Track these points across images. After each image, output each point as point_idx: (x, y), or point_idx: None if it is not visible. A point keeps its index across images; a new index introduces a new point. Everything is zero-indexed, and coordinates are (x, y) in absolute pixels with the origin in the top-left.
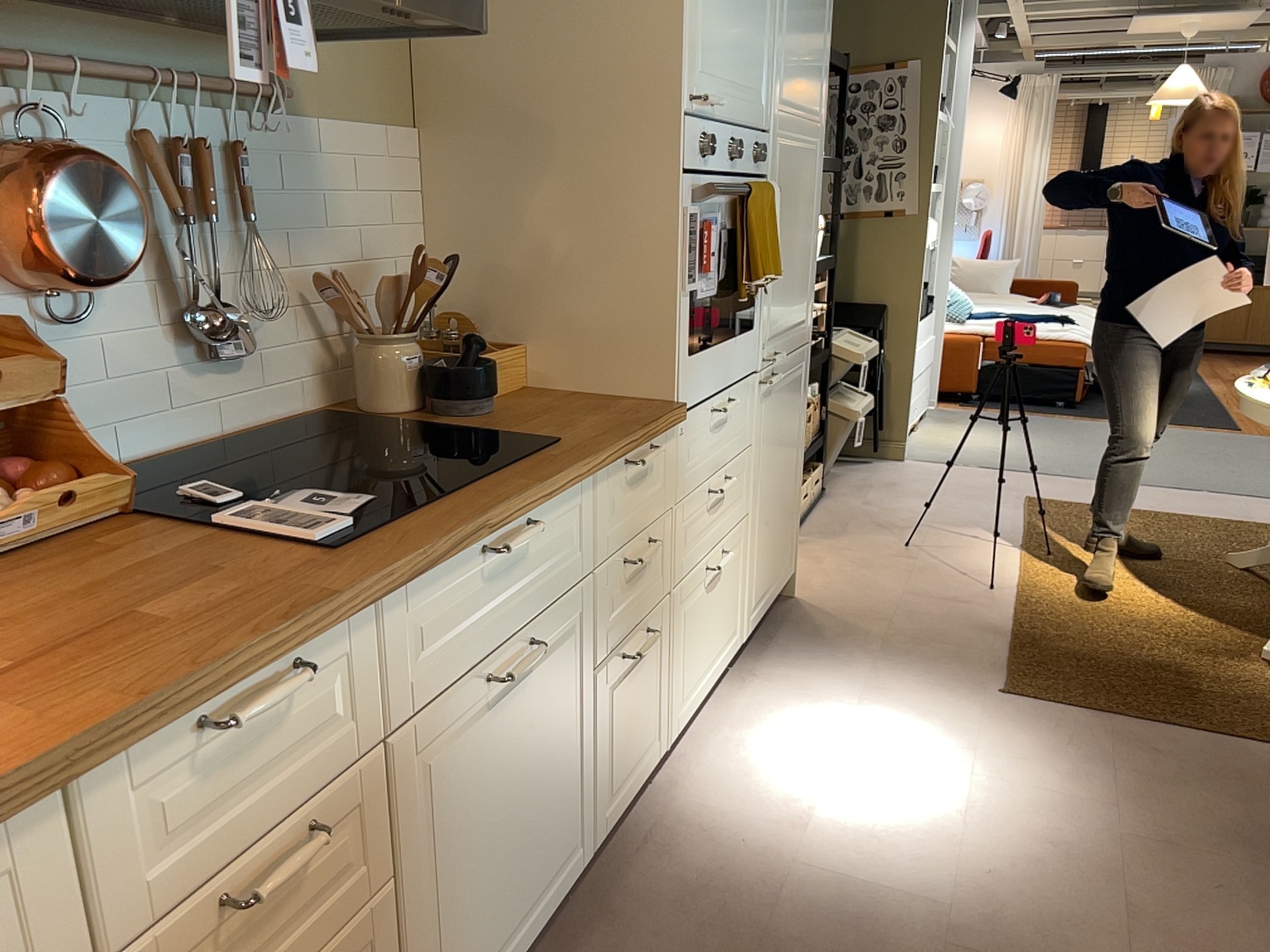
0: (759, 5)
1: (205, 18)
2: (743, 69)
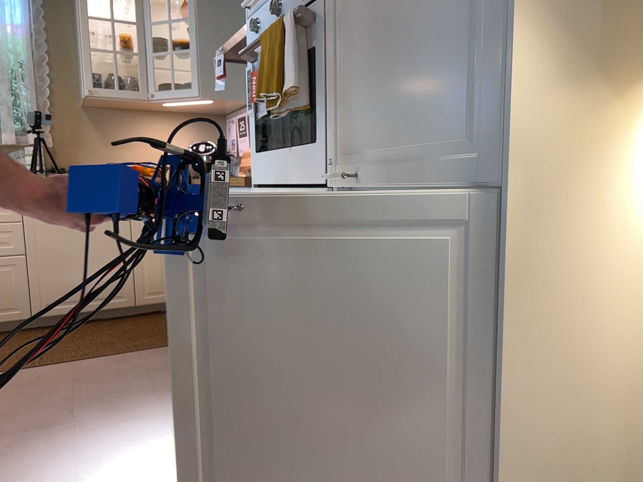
0: None
1: None
2: None
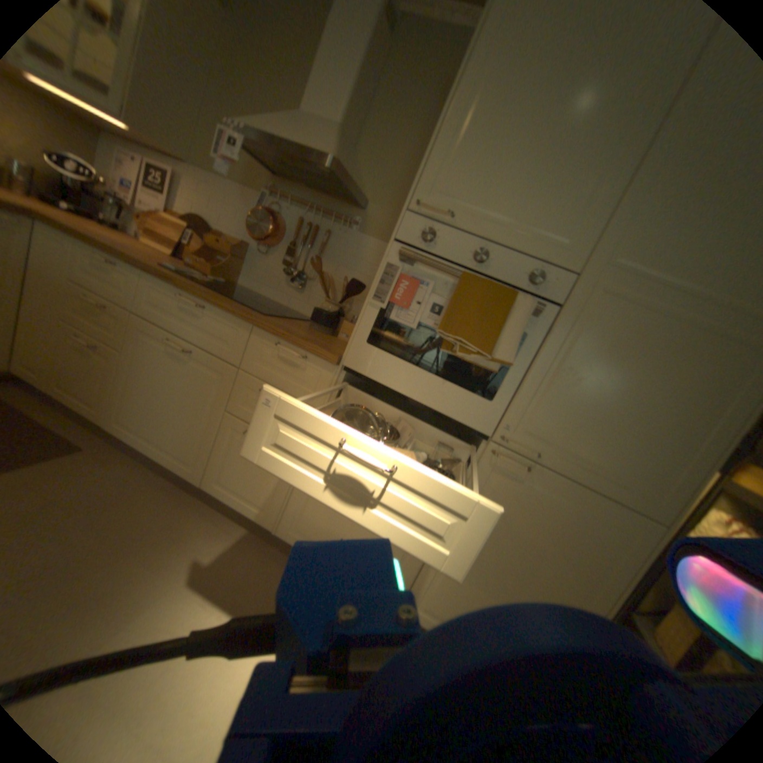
0: (584, 166)
1: (334, 192)
2: (526, 205)
